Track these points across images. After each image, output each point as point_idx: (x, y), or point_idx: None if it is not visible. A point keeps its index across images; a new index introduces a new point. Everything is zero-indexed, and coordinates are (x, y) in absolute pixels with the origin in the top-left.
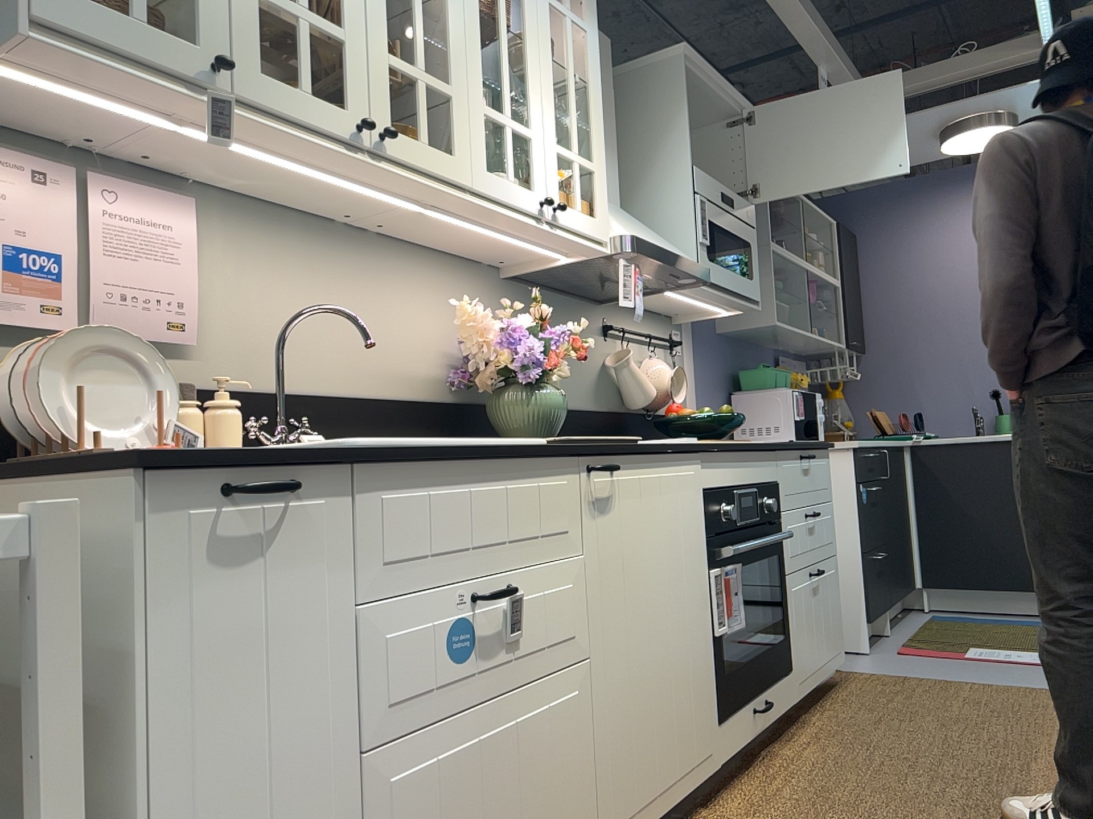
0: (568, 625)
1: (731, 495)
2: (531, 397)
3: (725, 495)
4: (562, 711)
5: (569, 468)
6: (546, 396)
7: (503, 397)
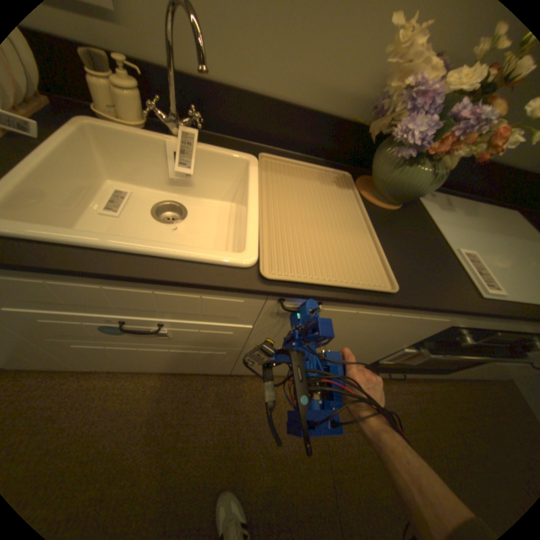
0: (224, 342)
1: (489, 334)
2: (401, 166)
3: (481, 332)
4: (211, 355)
5: (252, 296)
6: (421, 170)
7: (380, 153)
